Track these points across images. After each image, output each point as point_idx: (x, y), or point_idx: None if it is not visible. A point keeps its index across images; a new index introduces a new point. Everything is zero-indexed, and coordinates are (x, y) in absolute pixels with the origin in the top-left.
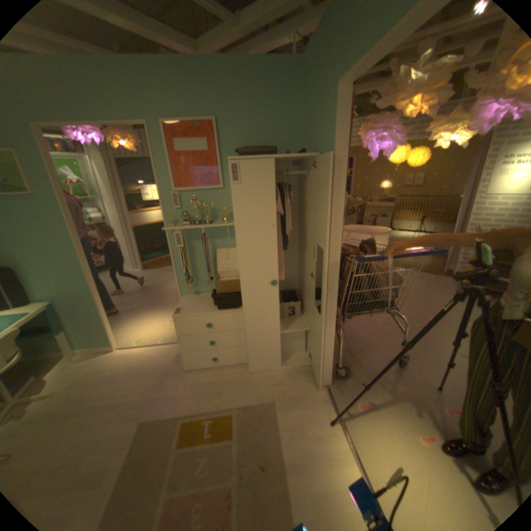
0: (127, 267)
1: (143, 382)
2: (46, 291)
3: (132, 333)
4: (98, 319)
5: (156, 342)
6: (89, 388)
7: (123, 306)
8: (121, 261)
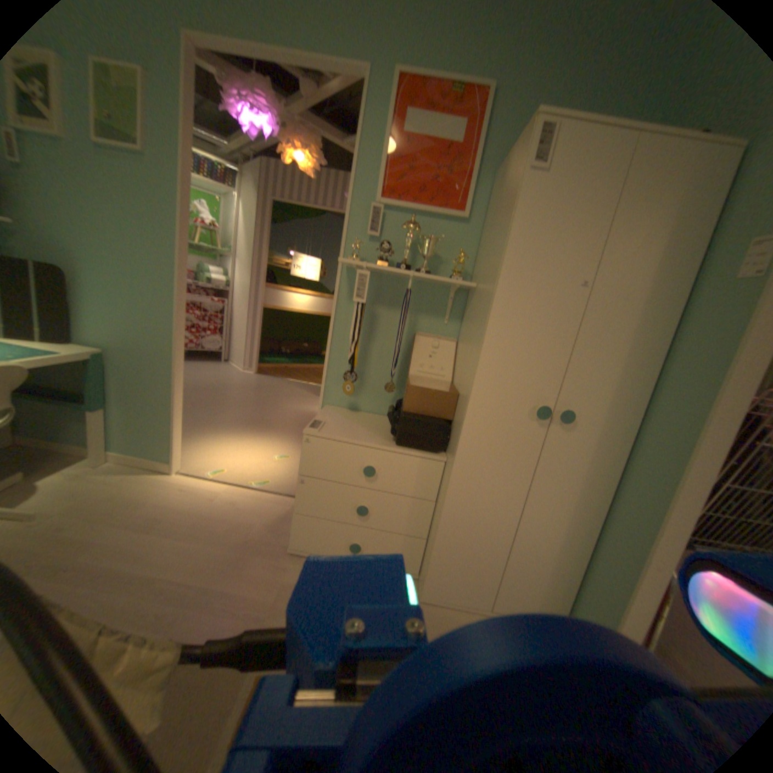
0: (235, 366)
1: (205, 550)
2: (105, 331)
3: (213, 456)
4: (169, 408)
5: (249, 484)
6: (103, 528)
7: (213, 414)
8: (230, 354)
